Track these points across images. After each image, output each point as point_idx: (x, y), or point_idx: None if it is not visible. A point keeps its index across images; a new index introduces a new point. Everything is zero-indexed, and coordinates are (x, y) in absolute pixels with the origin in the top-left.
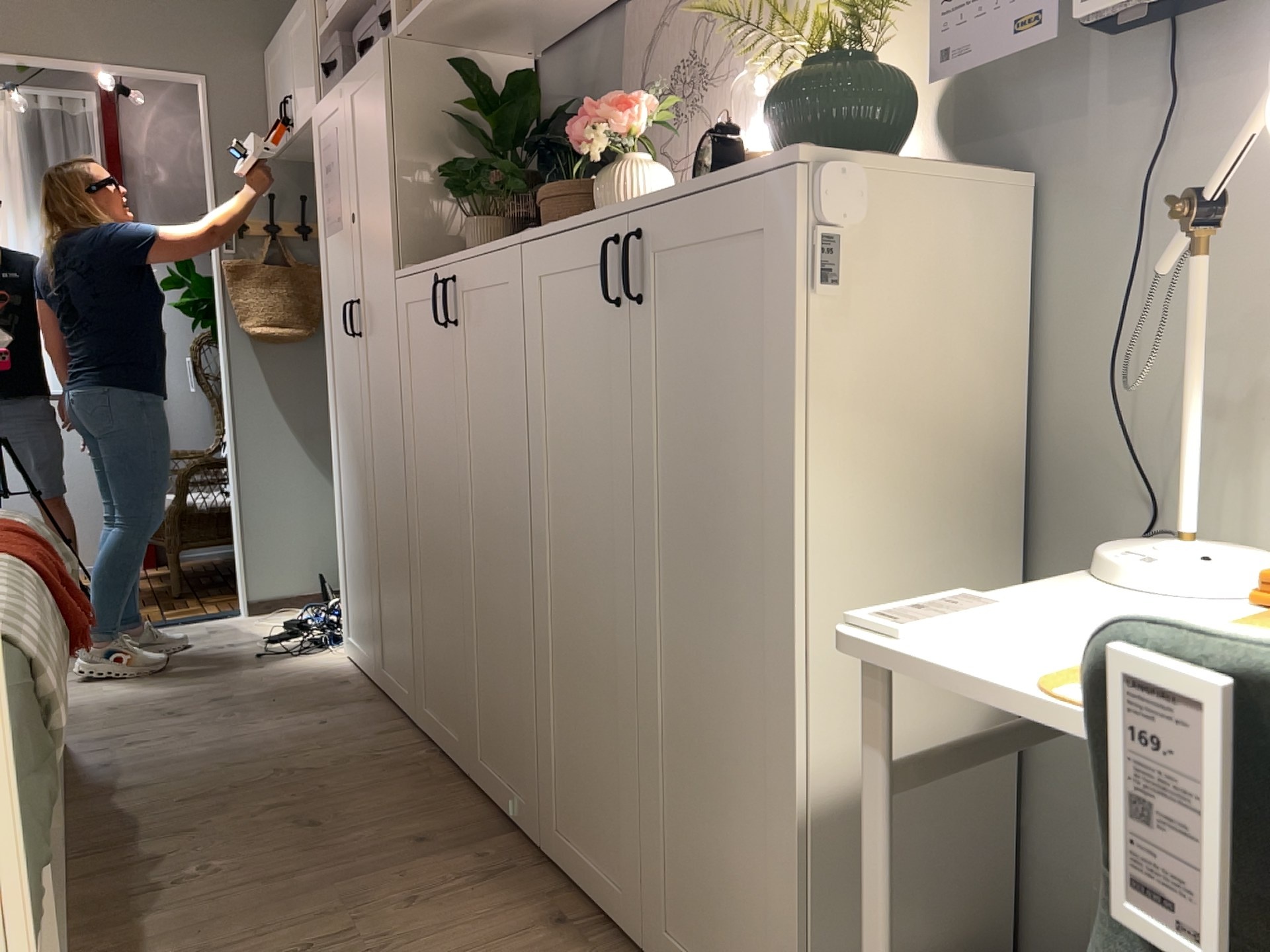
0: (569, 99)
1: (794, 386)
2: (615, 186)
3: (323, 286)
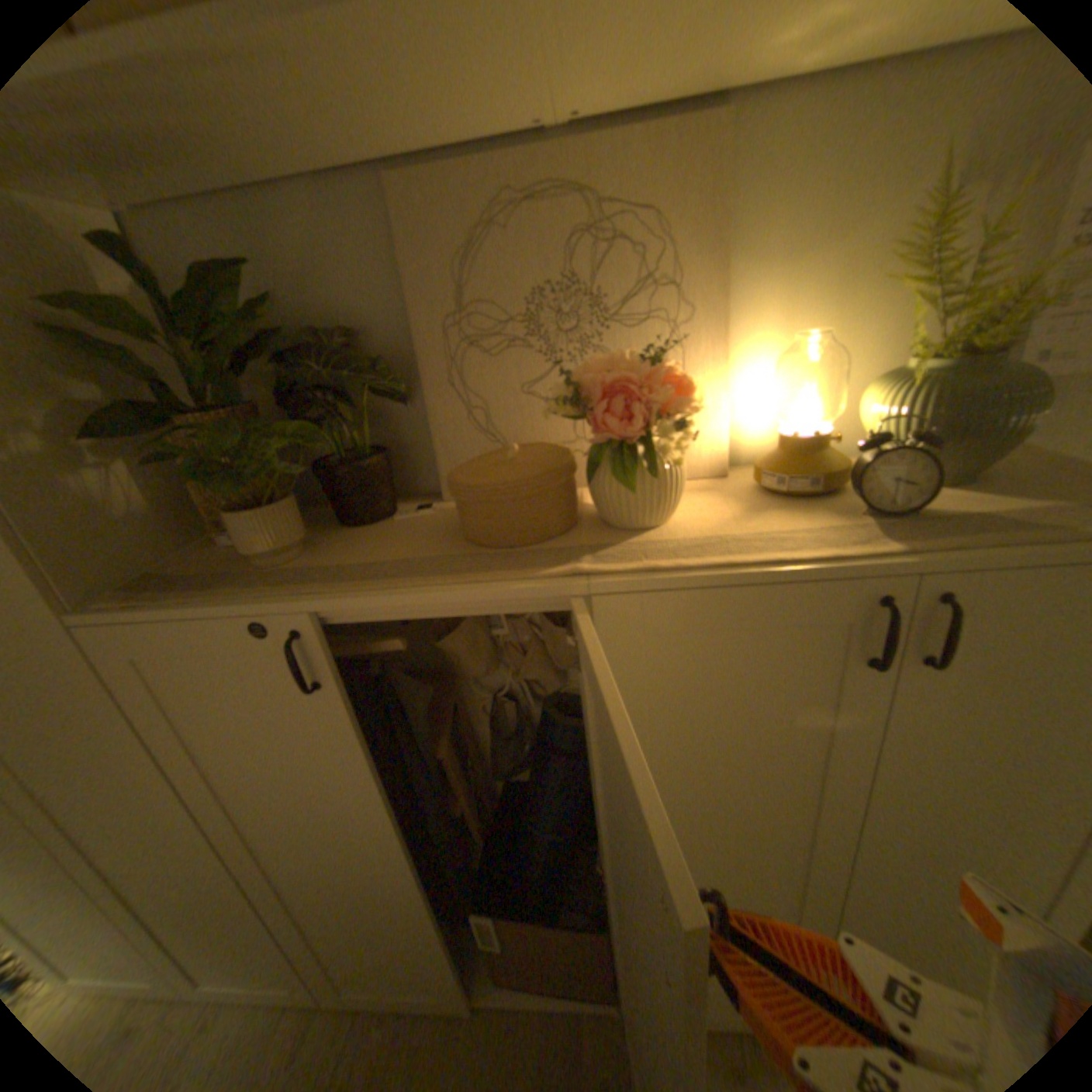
0: (240, 290)
1: None
2: (665, 482)
3: None
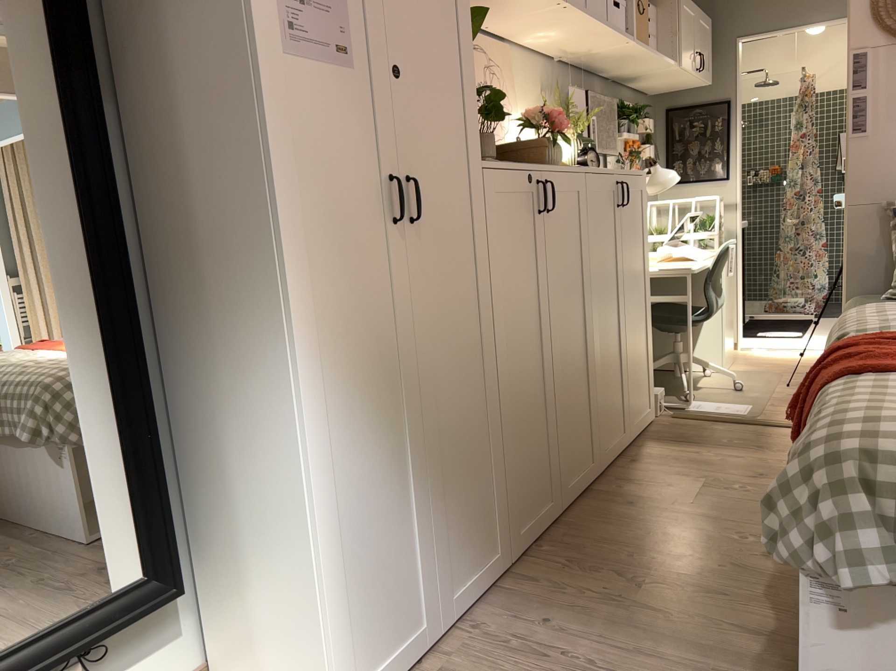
0: None
1: (644, 227)
2: (559, 151)
3: (266, 132)
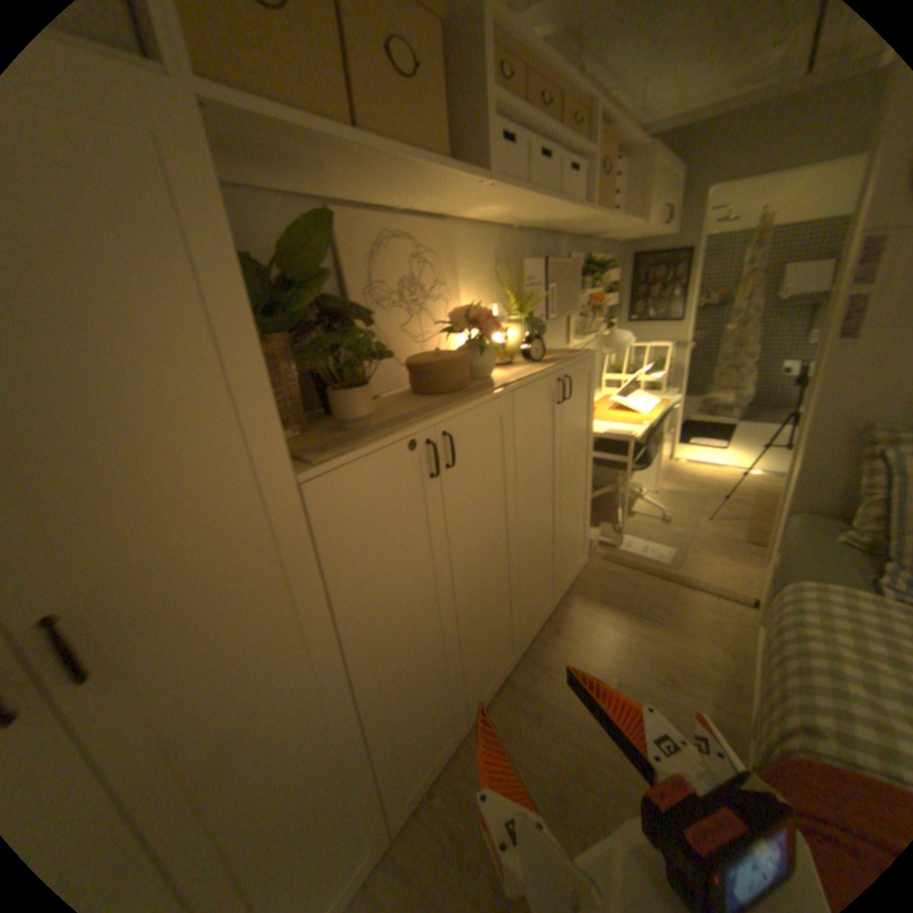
0: None
1: (592, 406)
2: (494, 356)
3: None
